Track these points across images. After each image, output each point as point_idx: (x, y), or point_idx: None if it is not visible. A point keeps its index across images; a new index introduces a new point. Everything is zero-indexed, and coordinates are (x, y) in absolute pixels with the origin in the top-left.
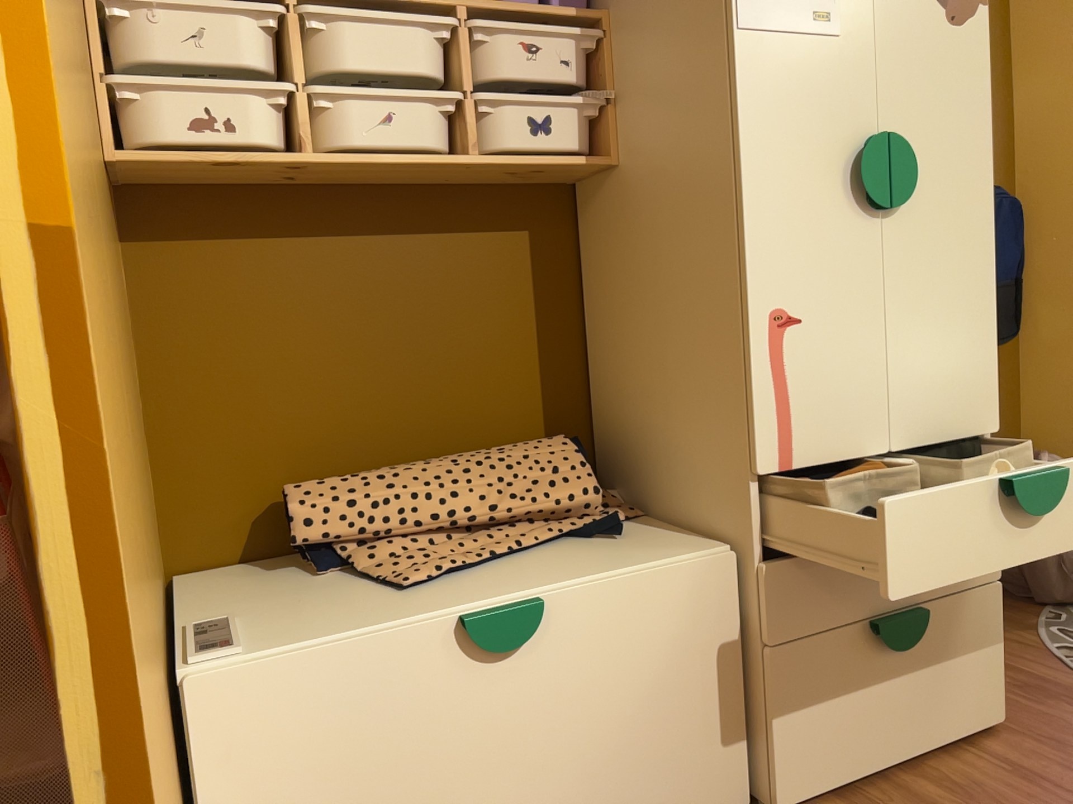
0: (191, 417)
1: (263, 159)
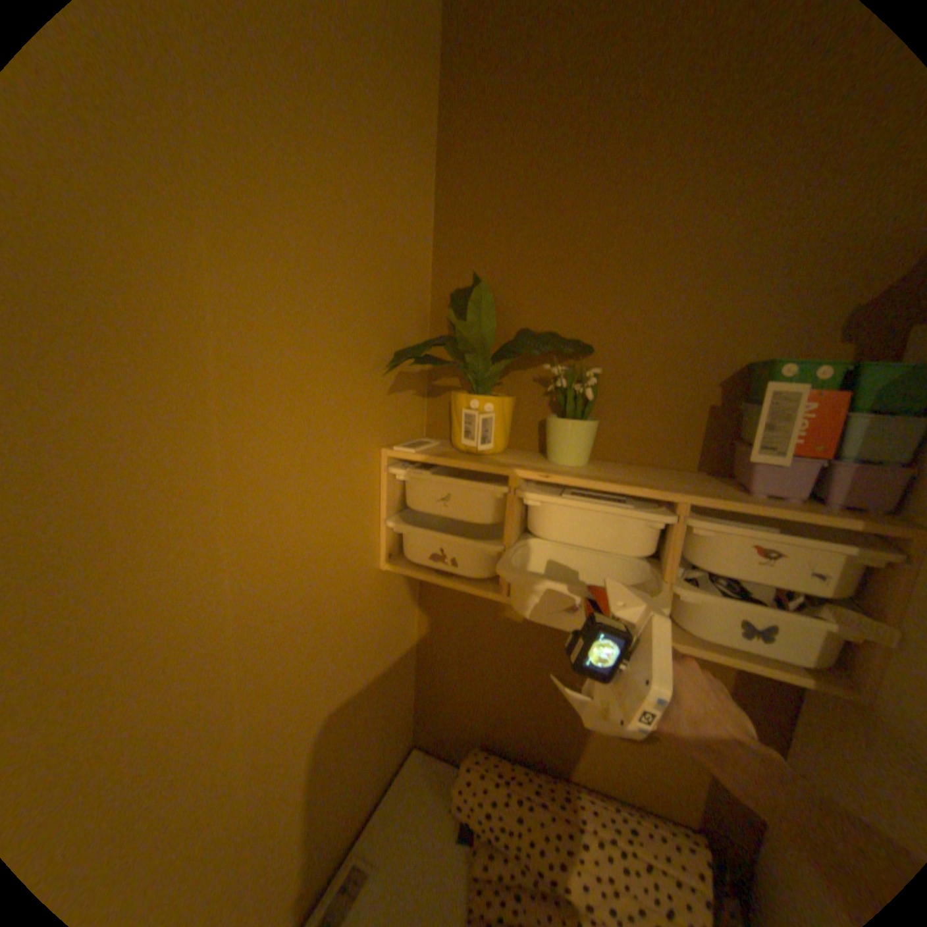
0: (438, 673)
1: (471, 588)
